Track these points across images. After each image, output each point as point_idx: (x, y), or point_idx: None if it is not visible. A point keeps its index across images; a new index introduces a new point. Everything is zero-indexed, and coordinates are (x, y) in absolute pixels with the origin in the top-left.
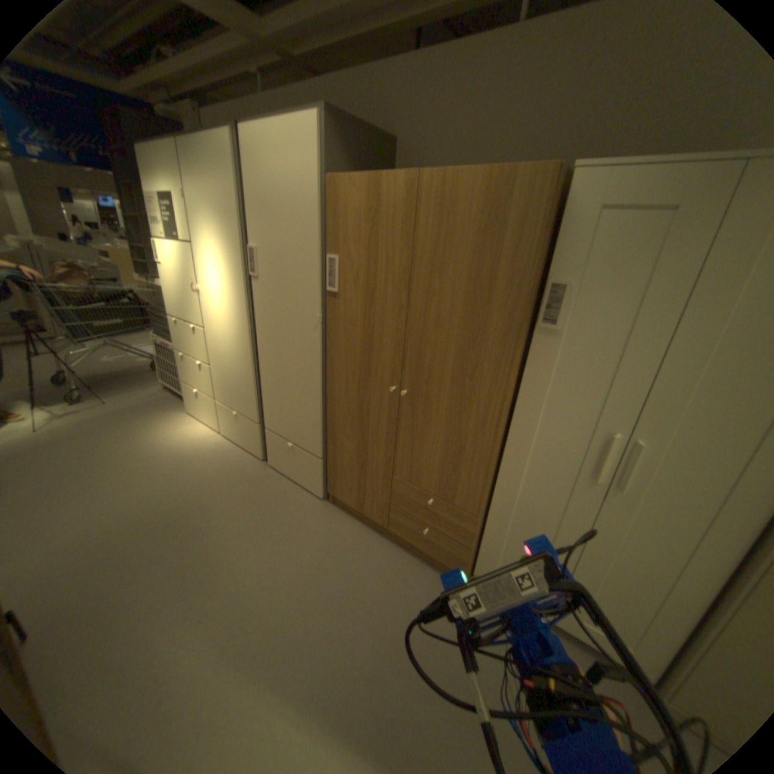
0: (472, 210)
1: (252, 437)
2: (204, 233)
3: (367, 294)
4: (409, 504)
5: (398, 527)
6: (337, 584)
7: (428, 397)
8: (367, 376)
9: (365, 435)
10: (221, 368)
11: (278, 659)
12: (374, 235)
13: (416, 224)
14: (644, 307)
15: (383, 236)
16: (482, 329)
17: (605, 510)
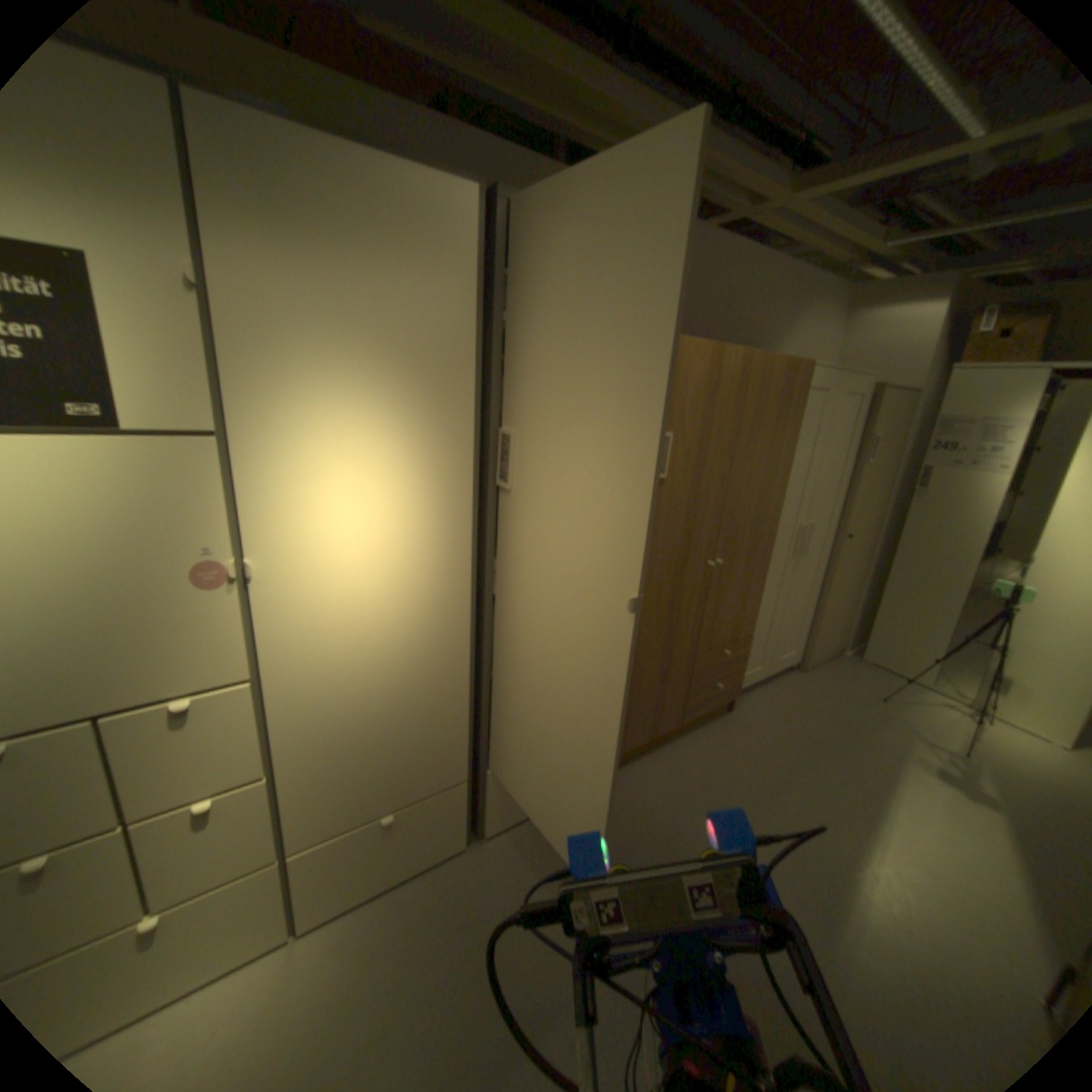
0: (778, 389)
1: (437, 830)
2: (317, 403)
3: (695, 473)
4: (705, 677)
5: (691, 713)
6: (736, 799)
7: (733, 556)
8: (683, 566)
9: (671, 638)
10: (330, 749)
11: (833, 867)
12: (711, 408)
13: (745, 398)
14: (816, 446)
15: (718, 409)
16: (772, 480)
17: (794, 576)
